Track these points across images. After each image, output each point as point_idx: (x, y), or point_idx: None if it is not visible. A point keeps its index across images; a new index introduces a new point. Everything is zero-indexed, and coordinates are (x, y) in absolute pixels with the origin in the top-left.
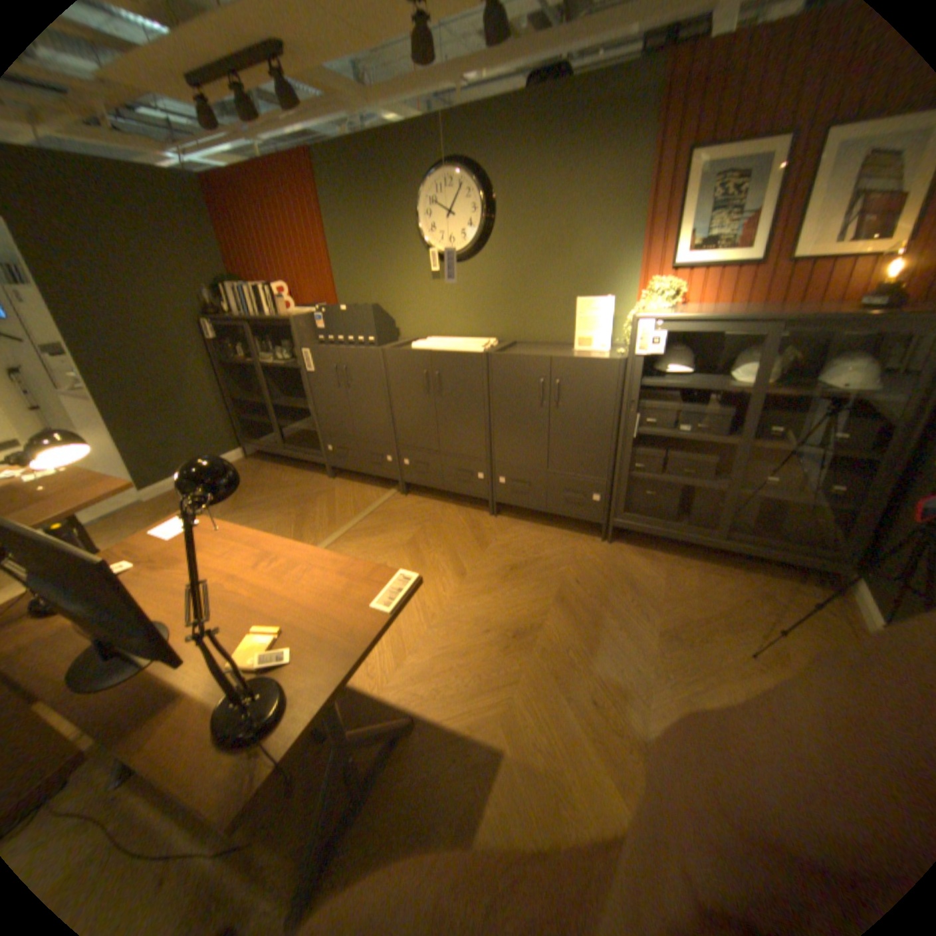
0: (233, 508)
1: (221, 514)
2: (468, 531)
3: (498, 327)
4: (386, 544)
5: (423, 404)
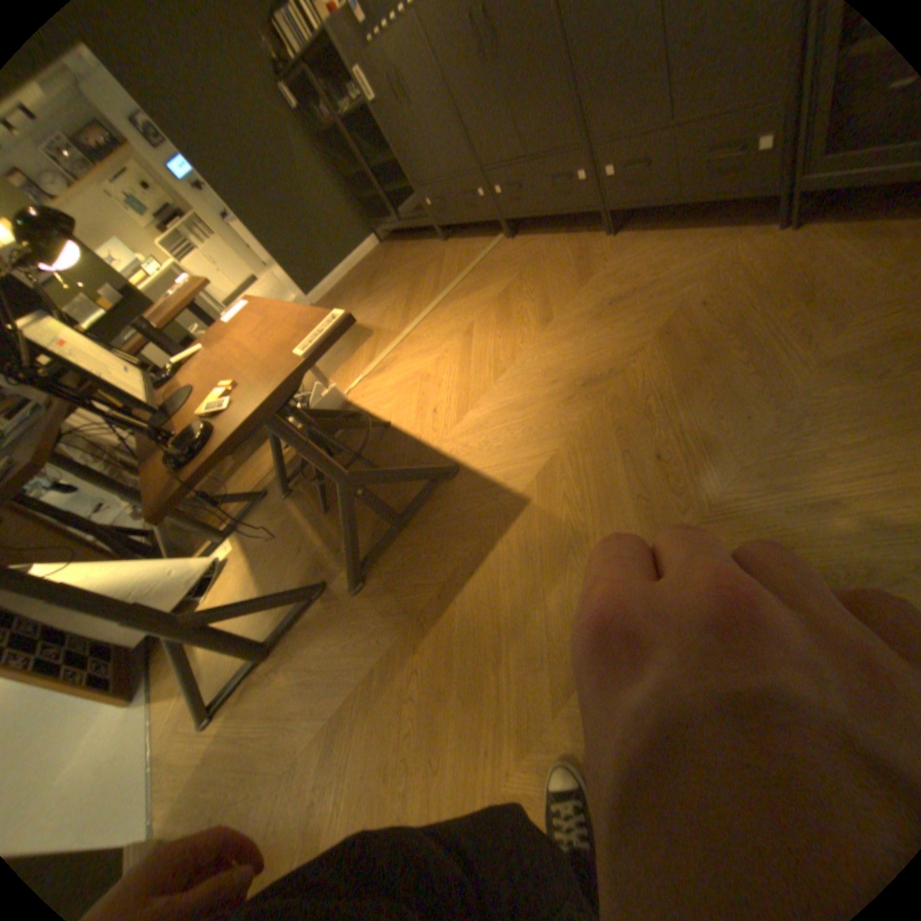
0: (366, 295)
1: (357, 302)
2: (572, 264)
3: None
4: (478, 301)
5: (485, 80)
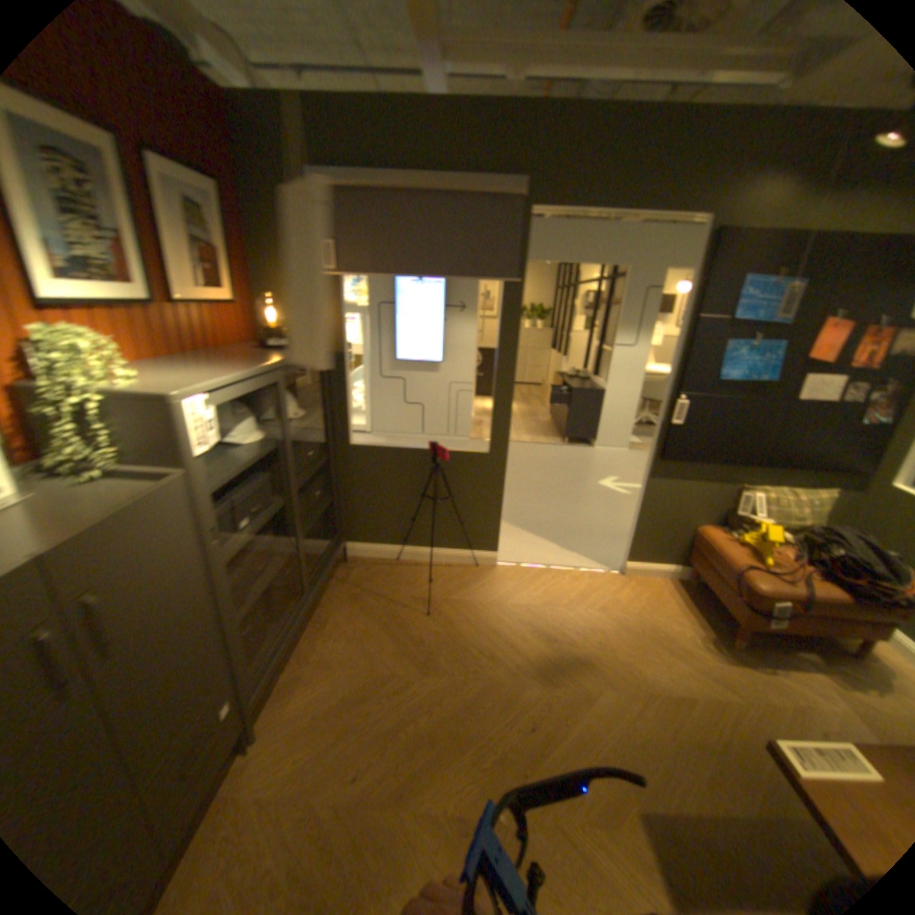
0: None
1: None
2: None
3: None
4: None
5: None
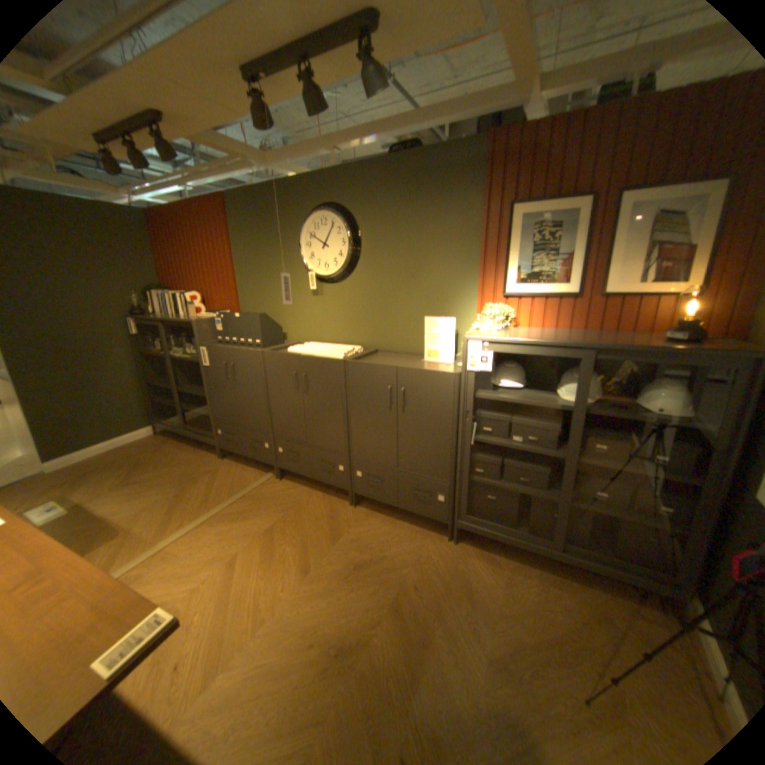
0: (121, 484)
1: (107, 489)
2: (325, 521)
3: (364, 337)
4: (244, 532)
5: (293, 400)
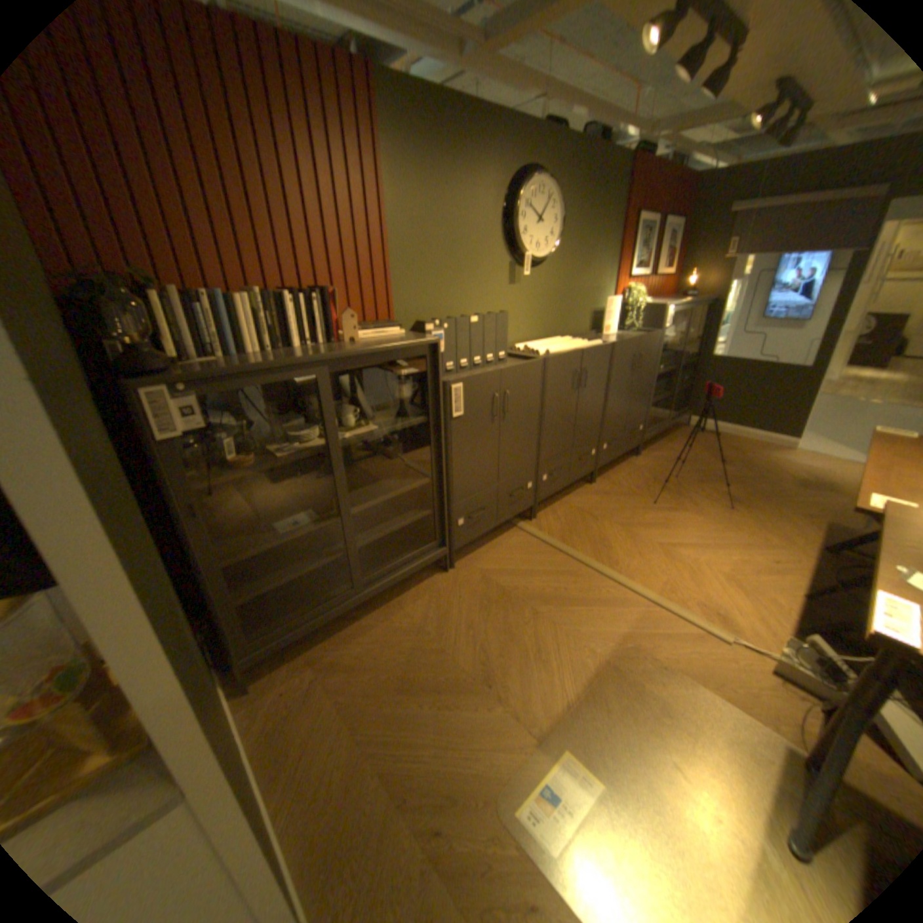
0: (486, 689)
1: (498, 709)
2: (613, 498)
3: (552, 327)
4: (627, 541)
5: (570, 406)
